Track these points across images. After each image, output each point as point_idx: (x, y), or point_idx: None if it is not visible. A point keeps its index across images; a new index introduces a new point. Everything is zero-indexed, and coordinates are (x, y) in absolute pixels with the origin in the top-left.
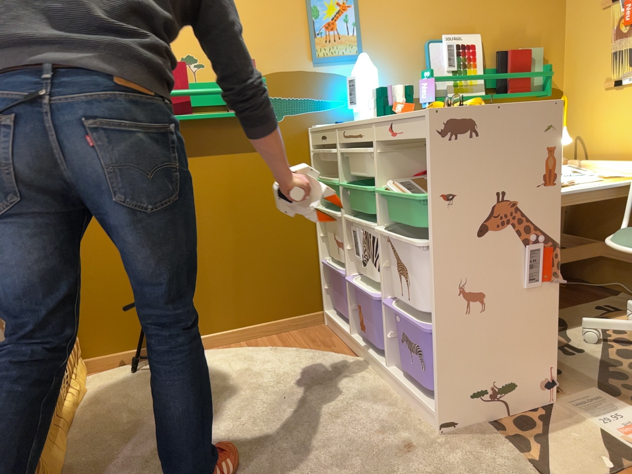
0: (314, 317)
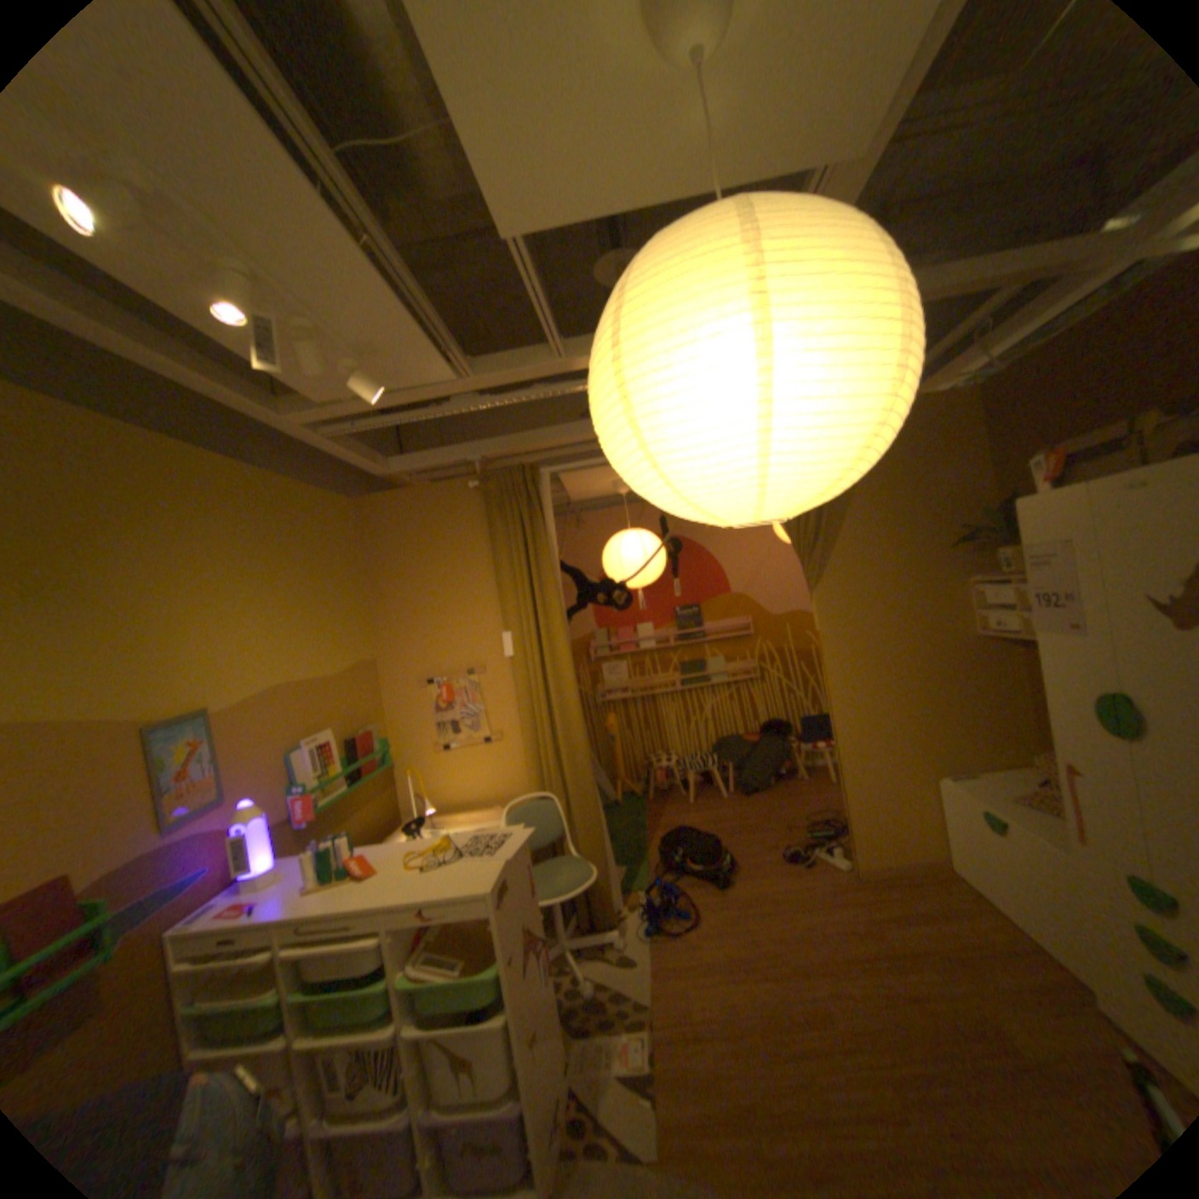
0: None
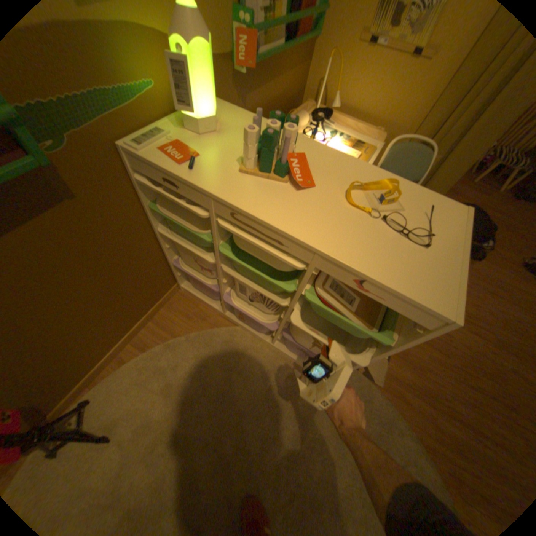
0: (173, 291)
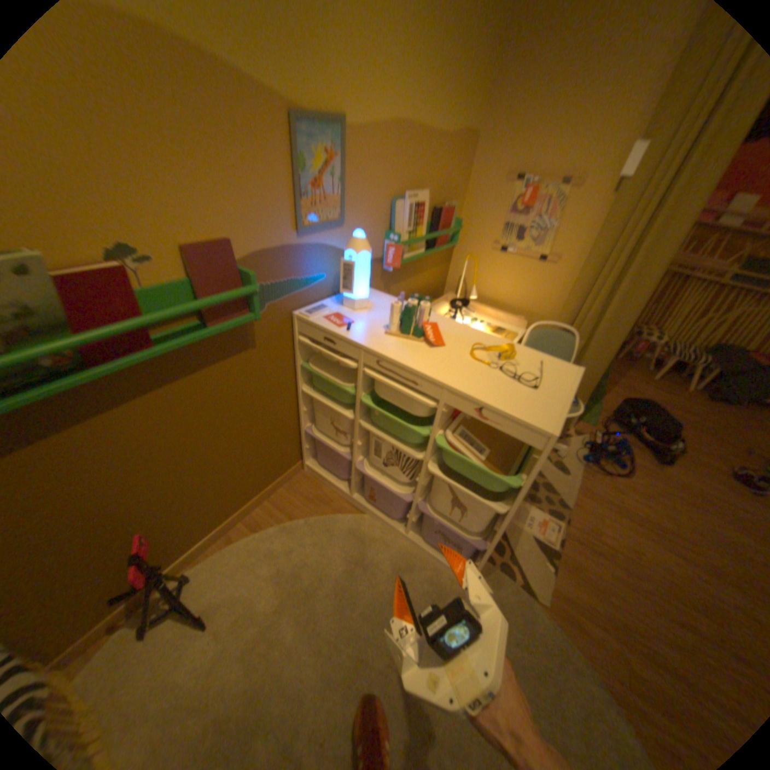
0: (296, 470)
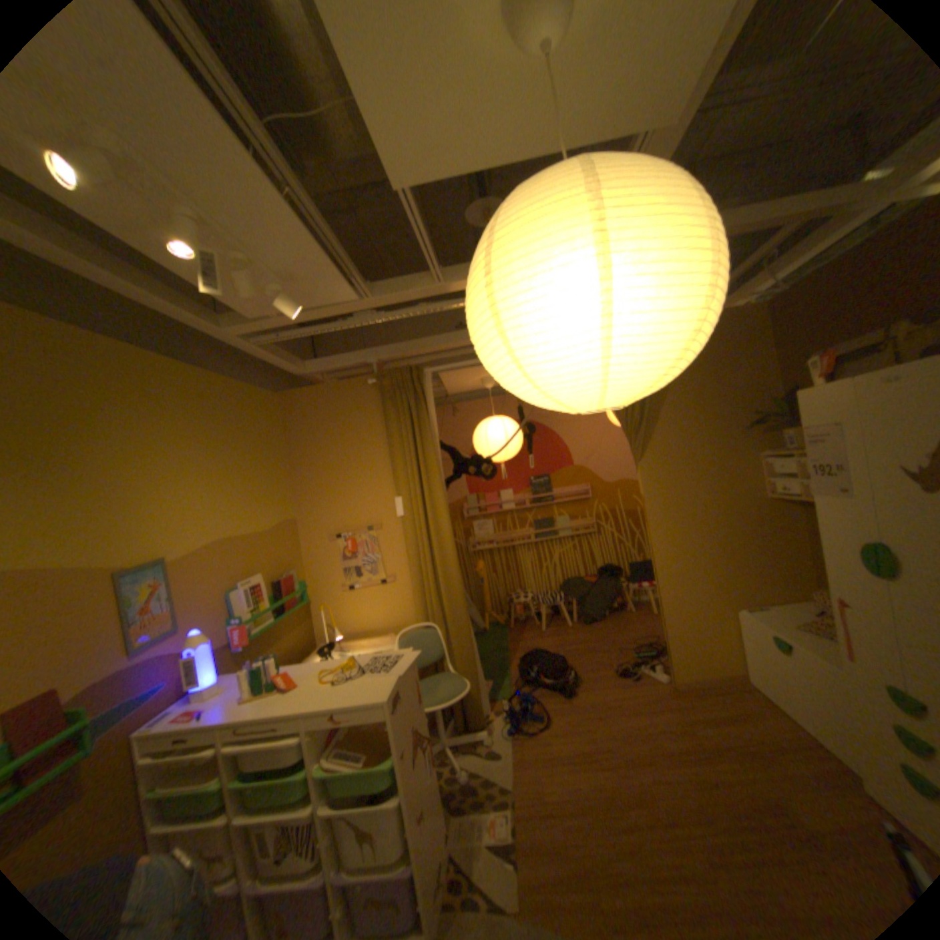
0: None
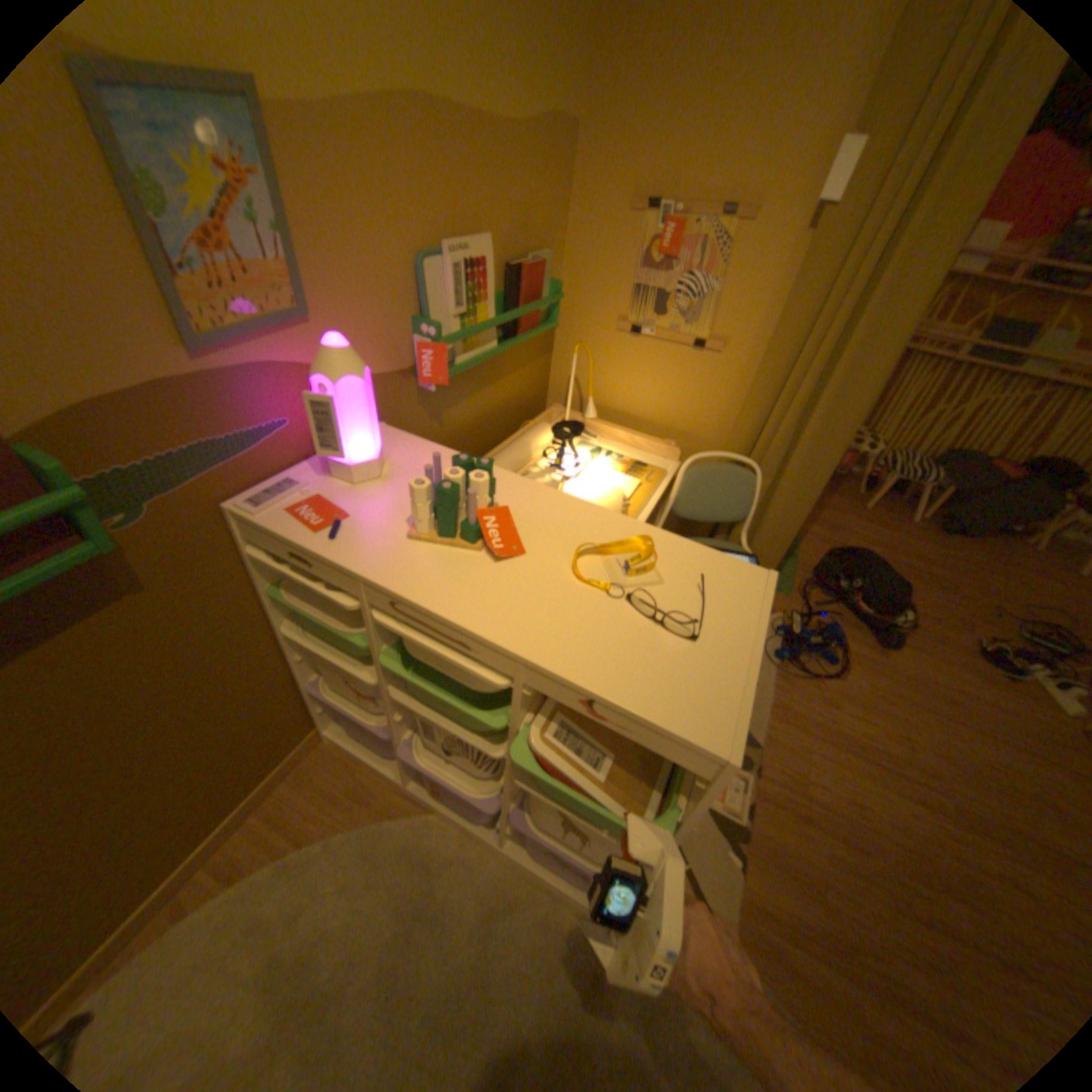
0: (306, 747)
